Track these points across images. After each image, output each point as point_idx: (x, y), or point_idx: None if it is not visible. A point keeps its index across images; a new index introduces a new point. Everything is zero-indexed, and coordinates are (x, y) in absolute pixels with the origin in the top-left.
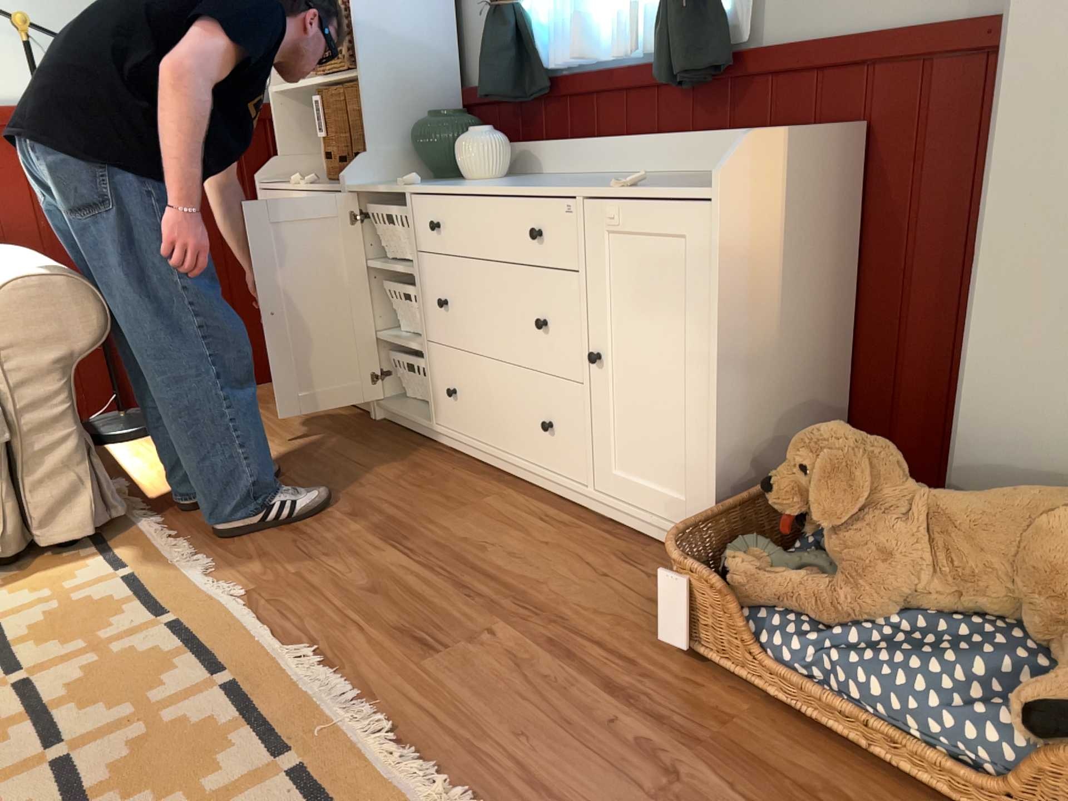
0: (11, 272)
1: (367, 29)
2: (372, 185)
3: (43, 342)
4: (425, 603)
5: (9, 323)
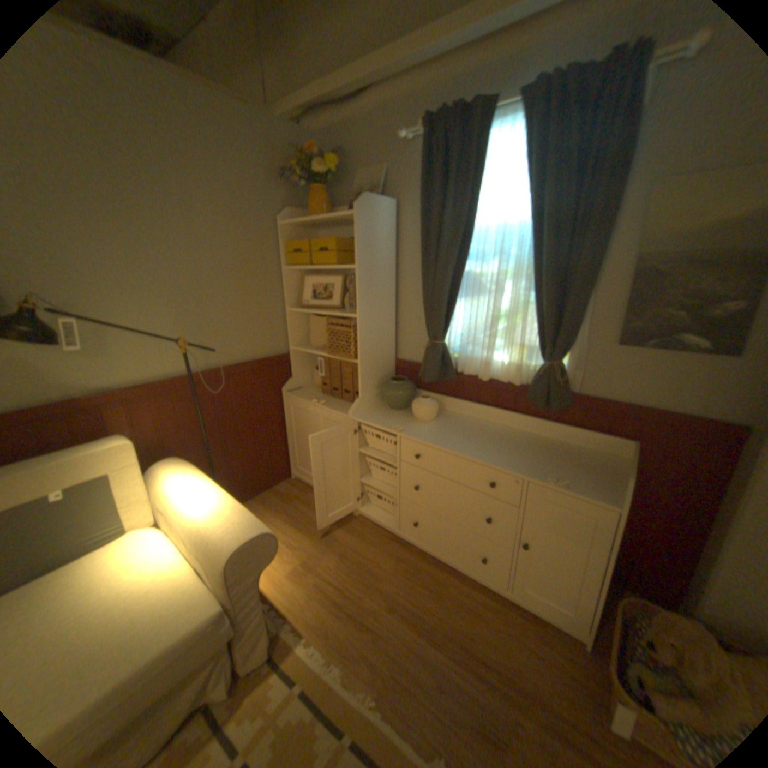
0: (218, 526)
1: (364, 341)
2: (367, 418)
3: (247, 574)
4: (472, 699)
5: (233, 572)
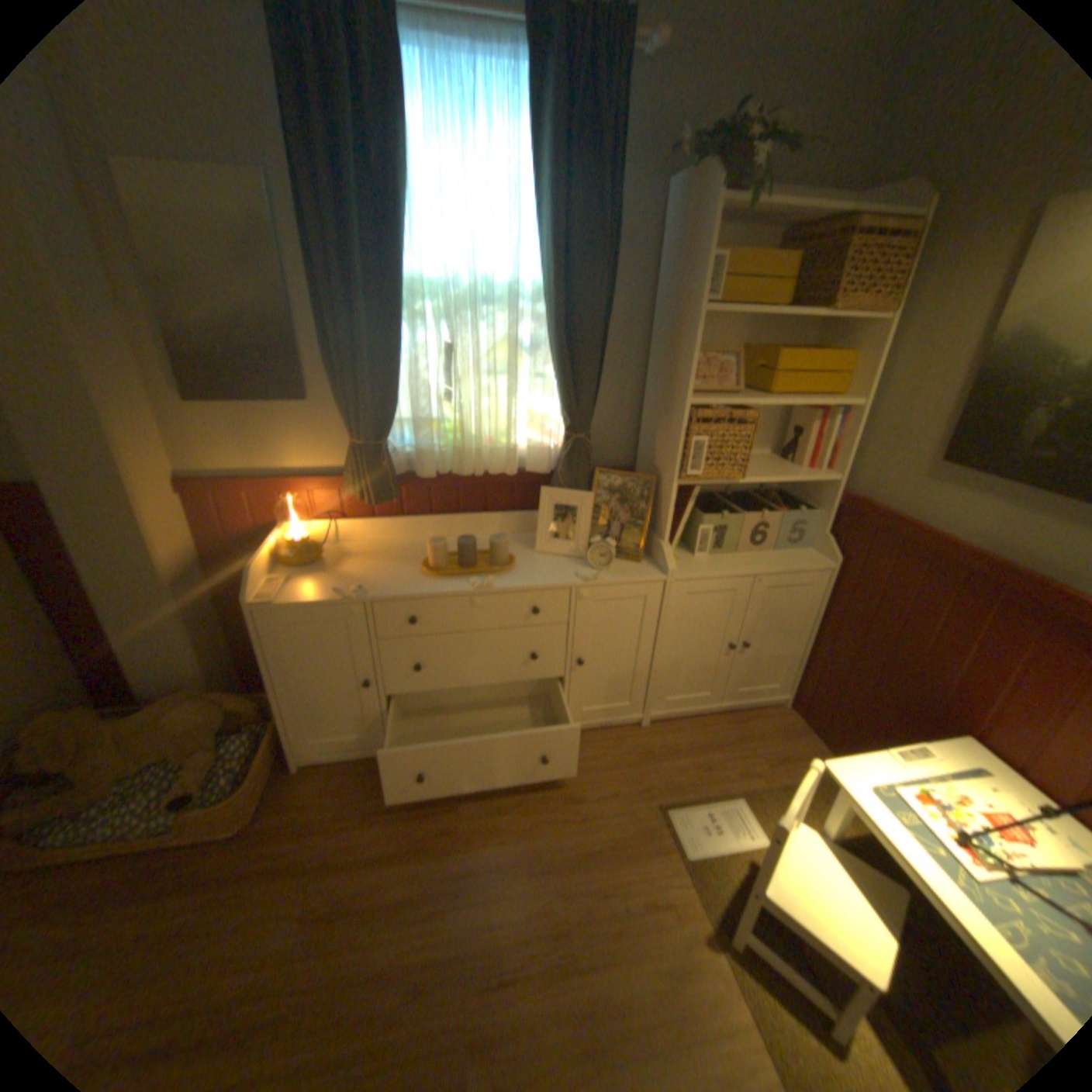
0: None
1: None
2: None
3: None
4: None
5: None
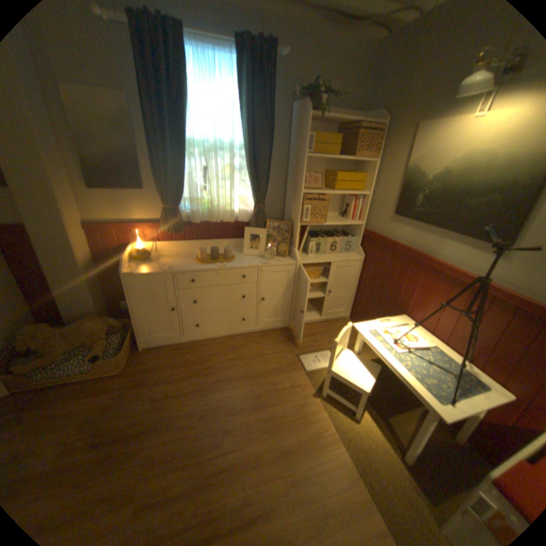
0: None
1: None
2: None
3: None
4: None
5: None
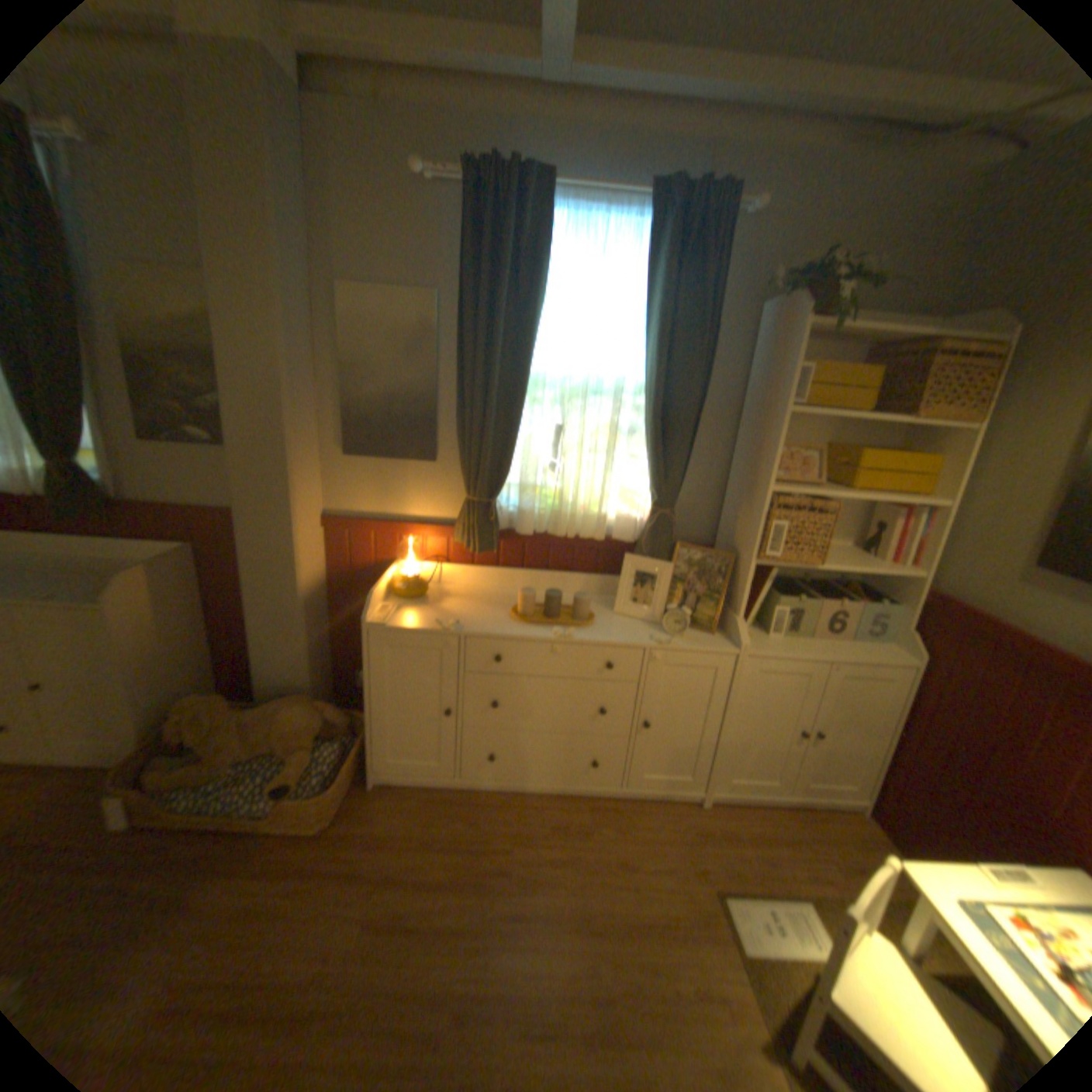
0: None
1: None
2: None
3: None
4: None
5: None
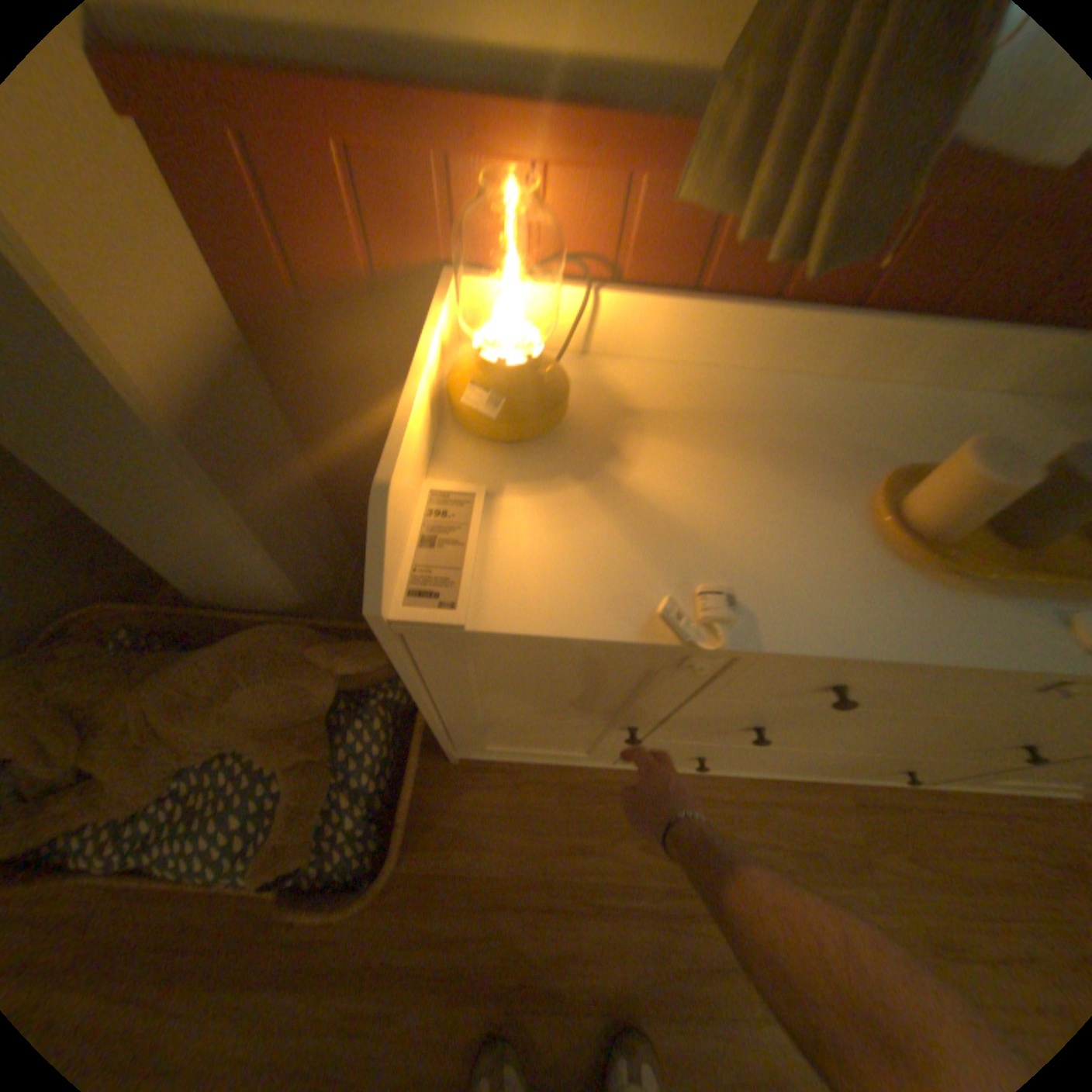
0: None
1: None
2: None
3: None
4: None
5: None
